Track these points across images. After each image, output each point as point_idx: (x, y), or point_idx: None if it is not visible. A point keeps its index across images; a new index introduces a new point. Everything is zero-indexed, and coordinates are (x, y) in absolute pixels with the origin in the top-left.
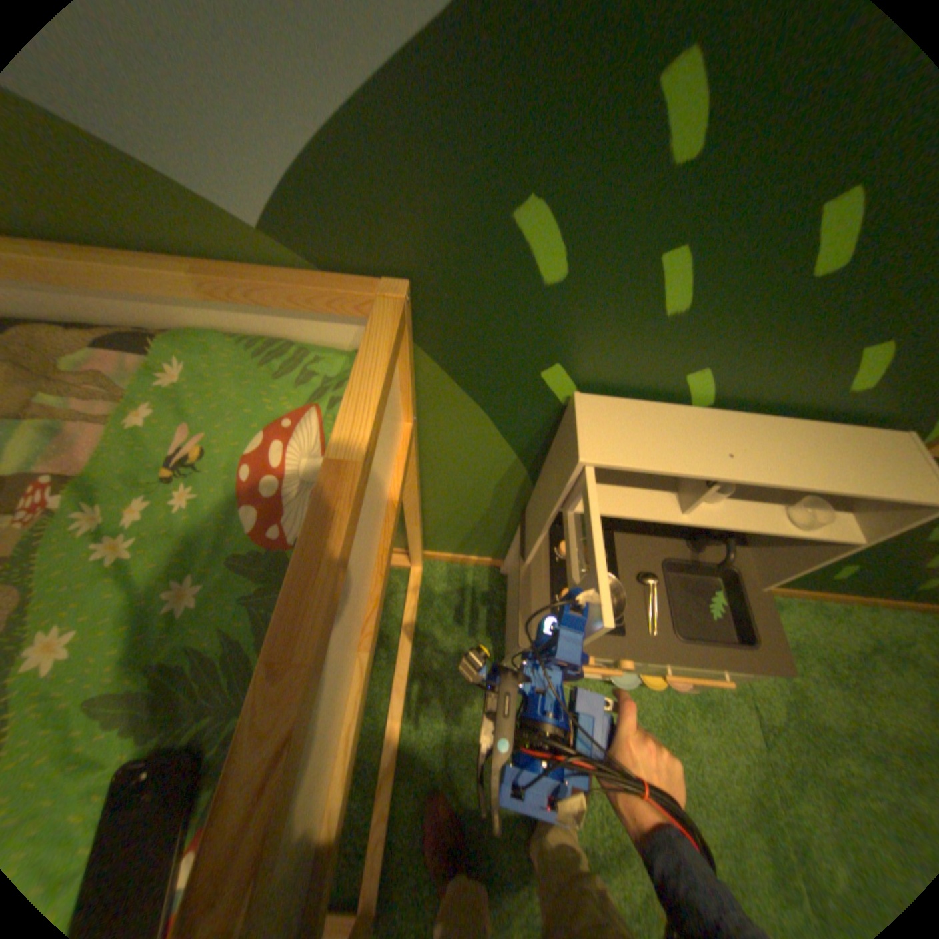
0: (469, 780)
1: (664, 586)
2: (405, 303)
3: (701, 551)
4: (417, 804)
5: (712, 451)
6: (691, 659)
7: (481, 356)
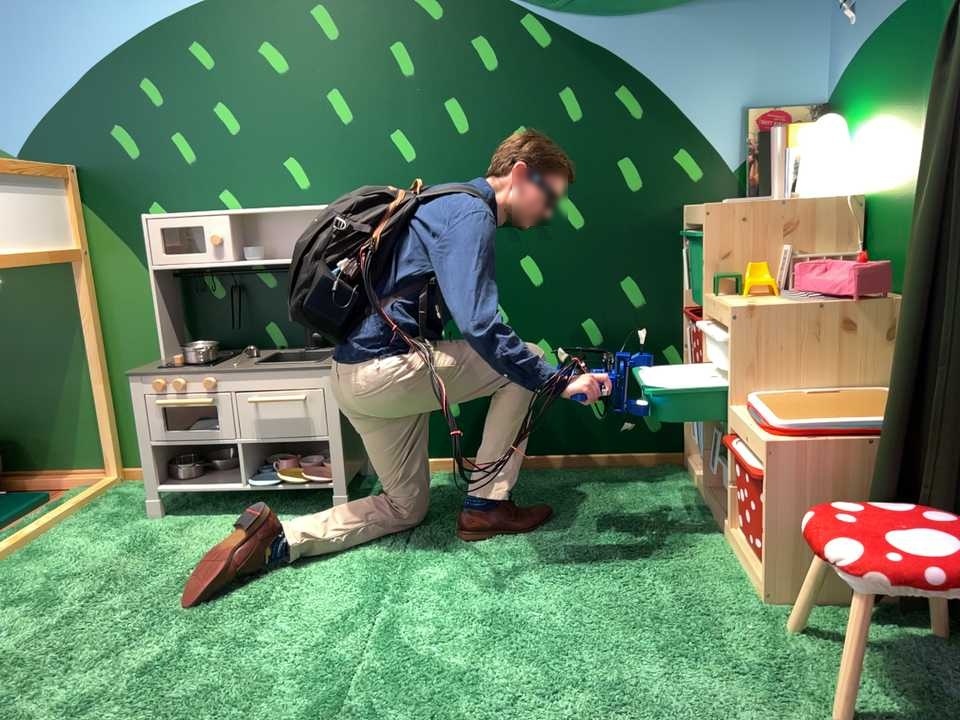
0: (71, 565)
1: (265, 357)
2: (65, 167)
3: (309, 346)
4: (6, 576)
5: (219, 212)
6: (255, 368)
7: (115, 205)
